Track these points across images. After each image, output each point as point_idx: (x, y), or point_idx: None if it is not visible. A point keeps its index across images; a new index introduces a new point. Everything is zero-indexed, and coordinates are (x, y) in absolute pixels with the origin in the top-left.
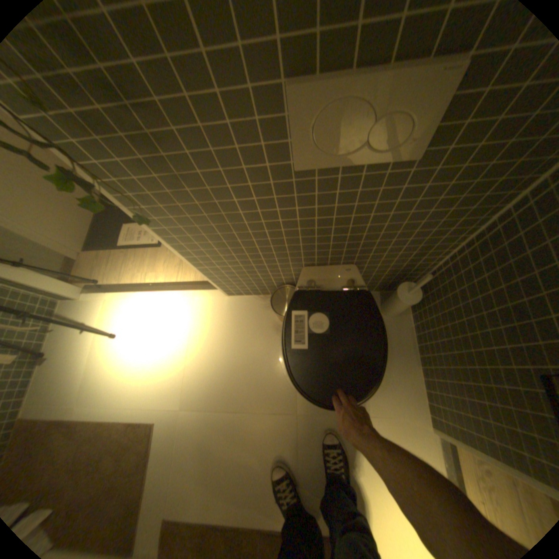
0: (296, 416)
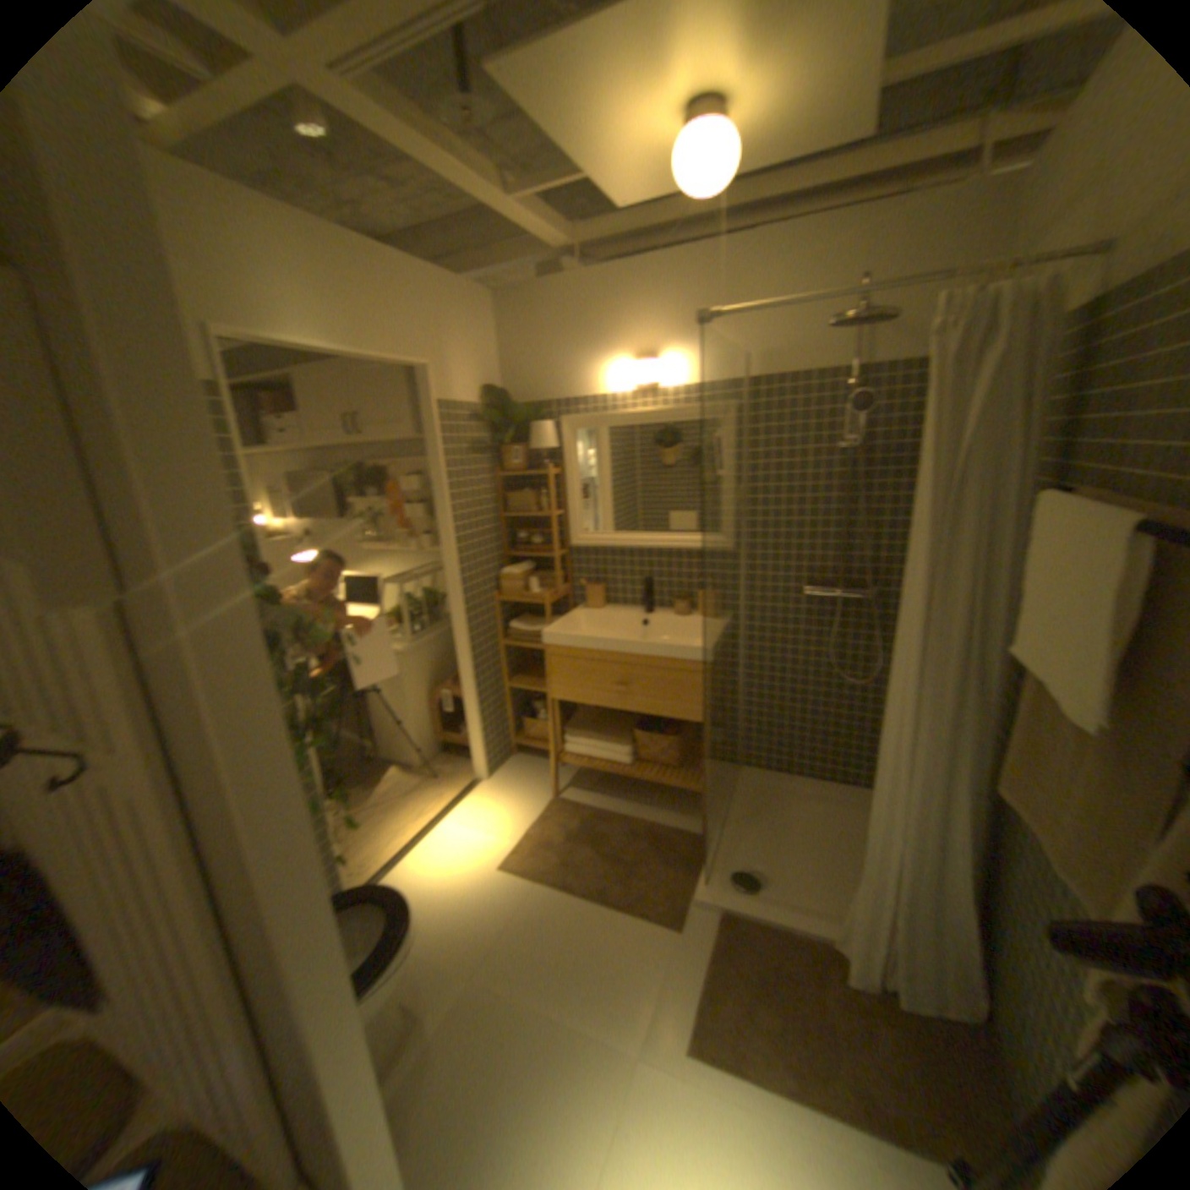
0: (466, 983)
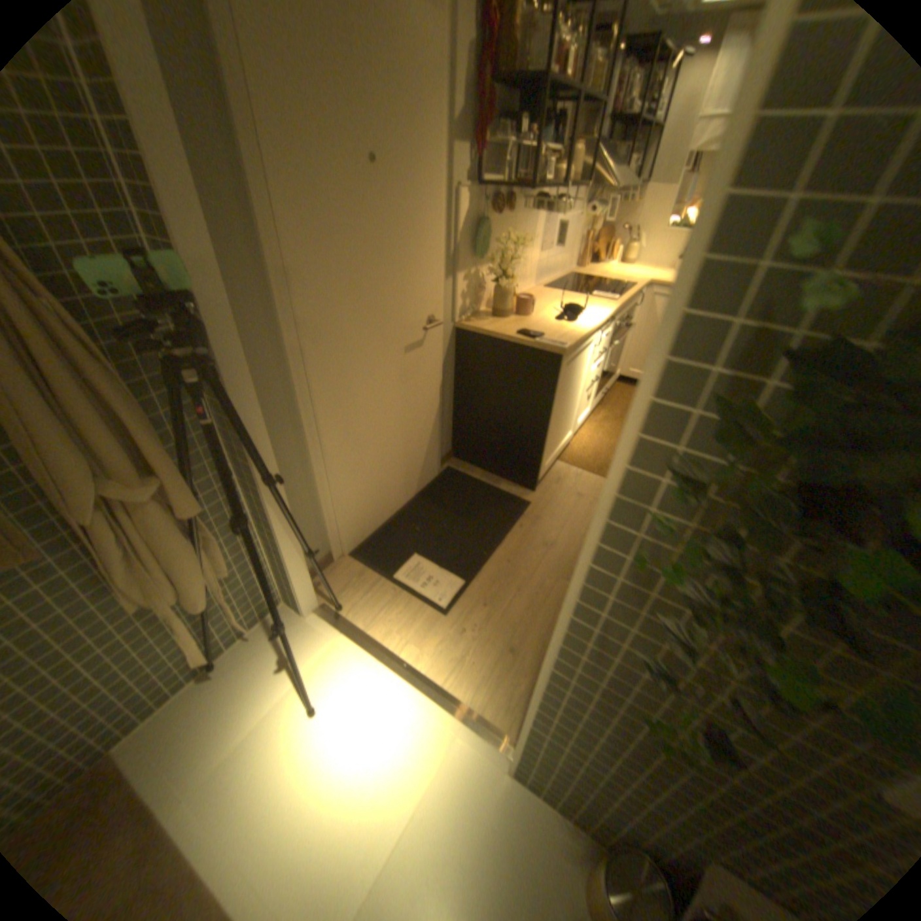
0: None
